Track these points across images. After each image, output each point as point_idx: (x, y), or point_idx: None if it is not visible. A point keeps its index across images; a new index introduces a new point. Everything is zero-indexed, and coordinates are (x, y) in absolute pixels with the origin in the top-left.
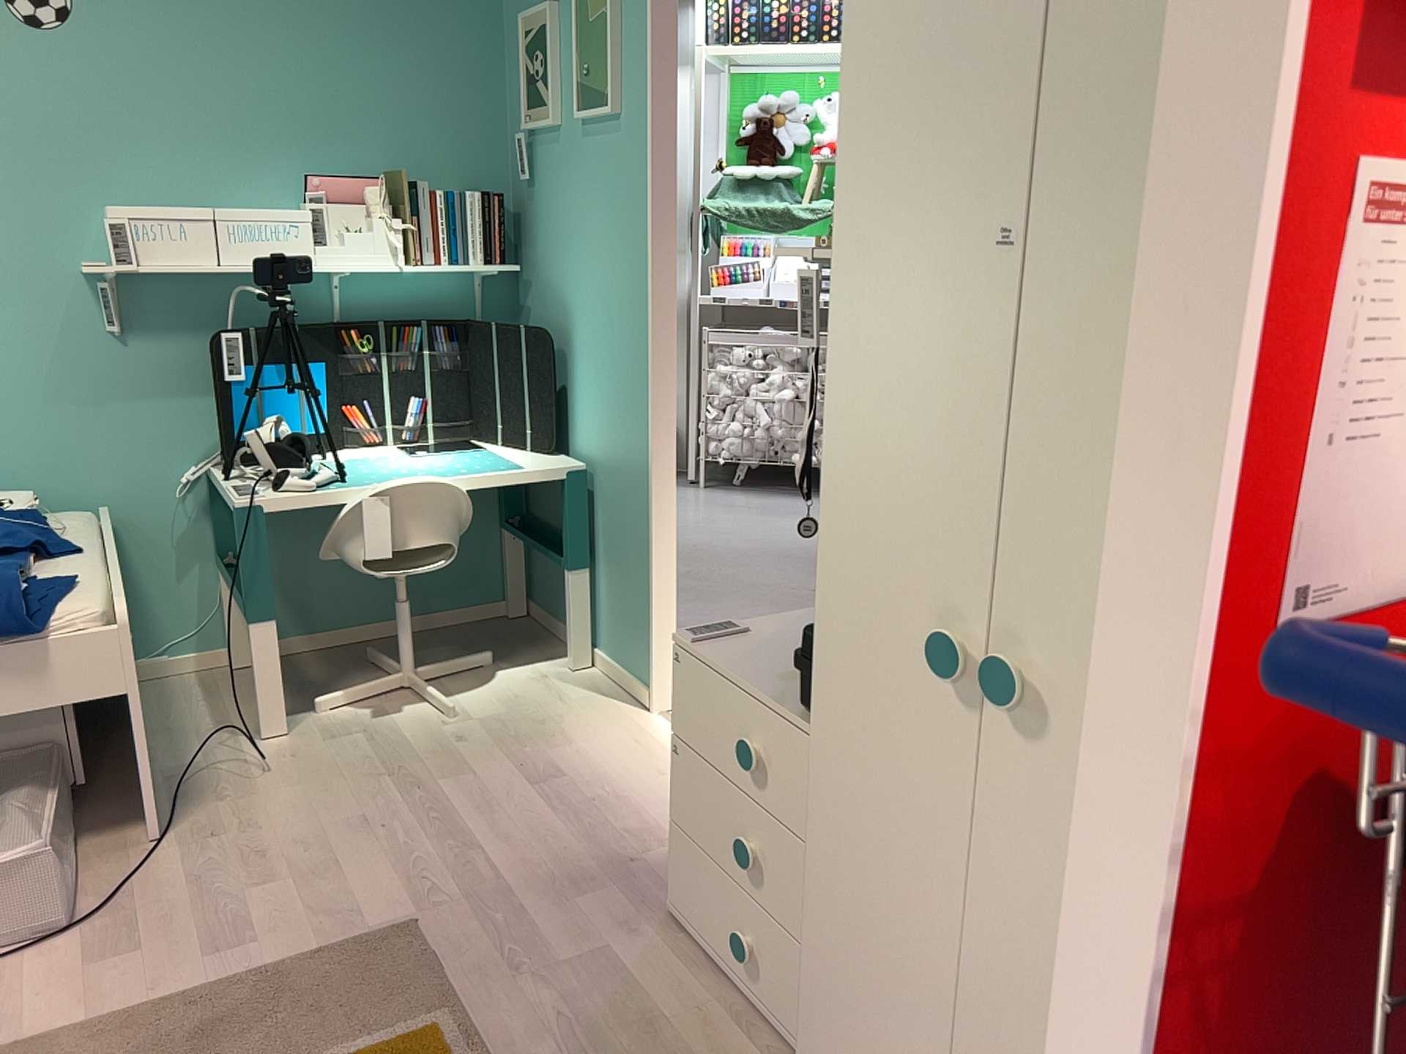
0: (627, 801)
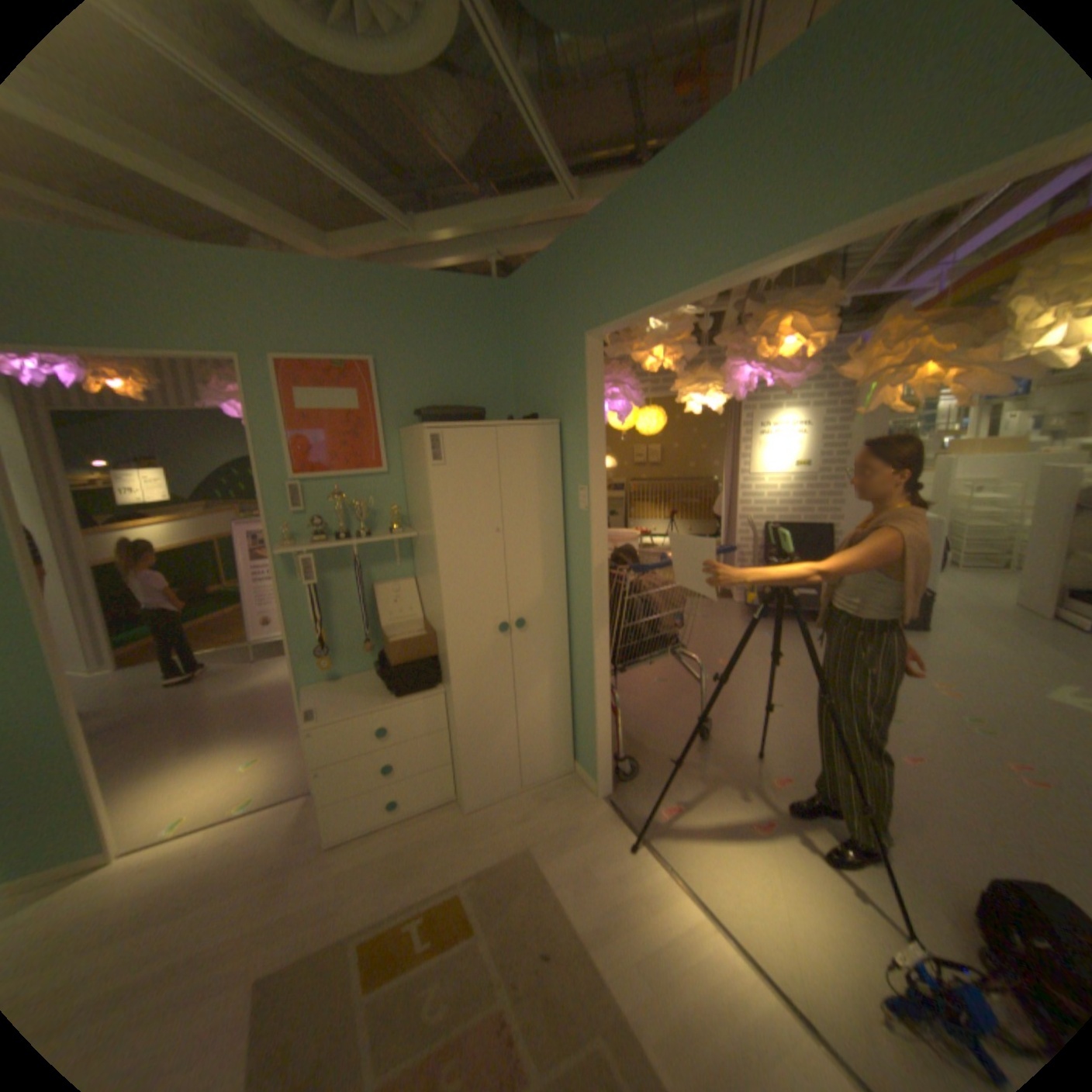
0: (208, 874)
